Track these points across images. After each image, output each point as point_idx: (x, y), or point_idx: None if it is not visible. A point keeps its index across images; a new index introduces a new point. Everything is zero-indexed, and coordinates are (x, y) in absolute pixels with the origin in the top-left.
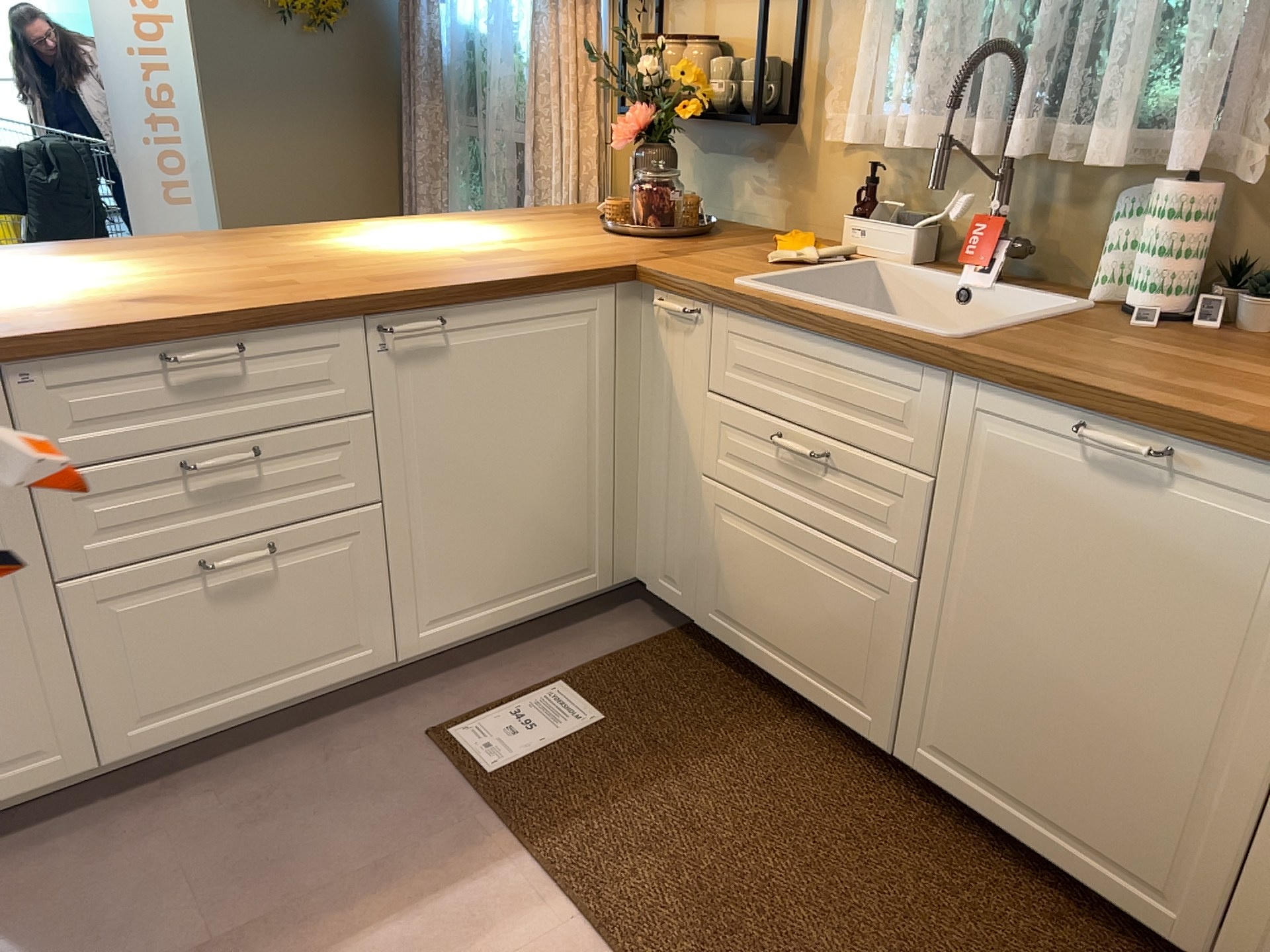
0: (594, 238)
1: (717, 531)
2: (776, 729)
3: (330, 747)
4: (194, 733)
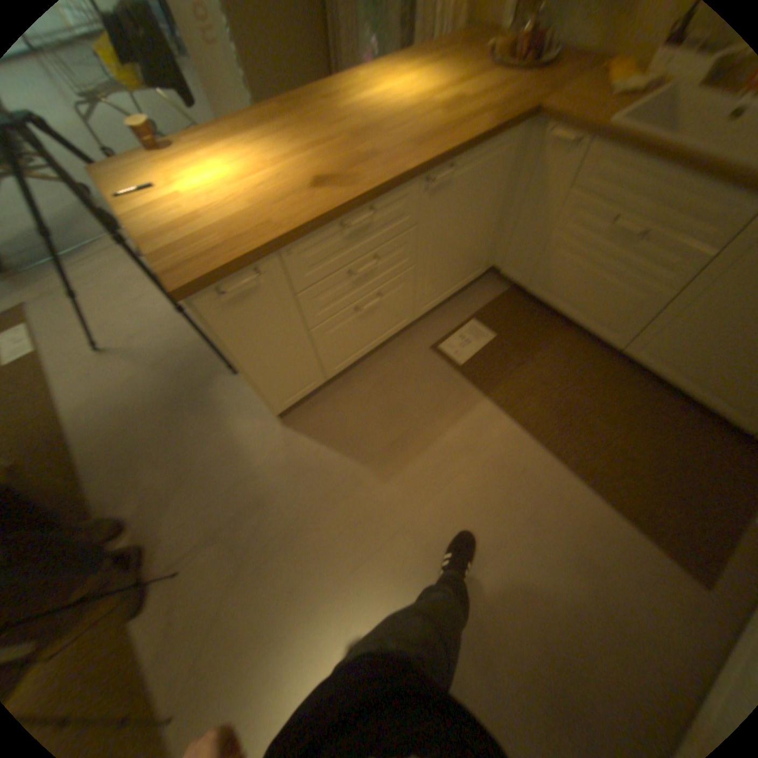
0: (494, 76)
1: (552, 256)
2: (563, 336)
3: (395, 359)
4: (351, 364)
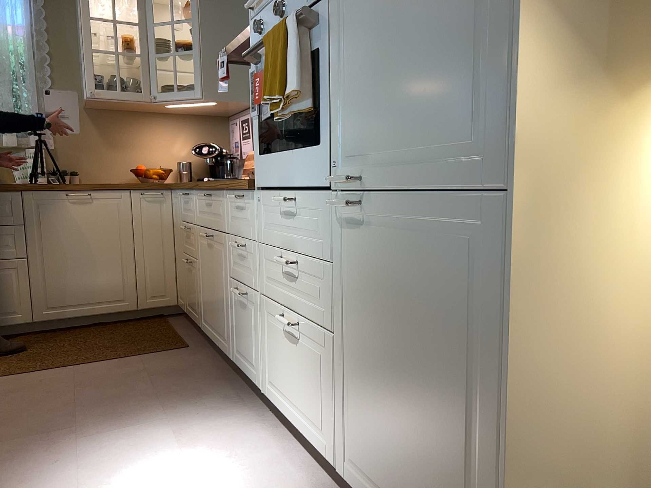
0: None
1: None
2: None
3: None
4: None
